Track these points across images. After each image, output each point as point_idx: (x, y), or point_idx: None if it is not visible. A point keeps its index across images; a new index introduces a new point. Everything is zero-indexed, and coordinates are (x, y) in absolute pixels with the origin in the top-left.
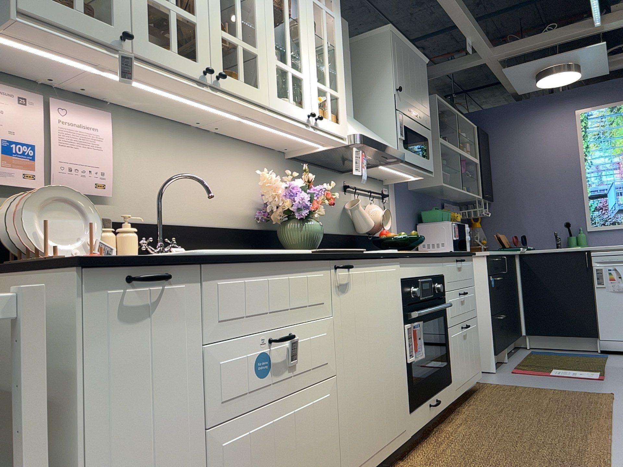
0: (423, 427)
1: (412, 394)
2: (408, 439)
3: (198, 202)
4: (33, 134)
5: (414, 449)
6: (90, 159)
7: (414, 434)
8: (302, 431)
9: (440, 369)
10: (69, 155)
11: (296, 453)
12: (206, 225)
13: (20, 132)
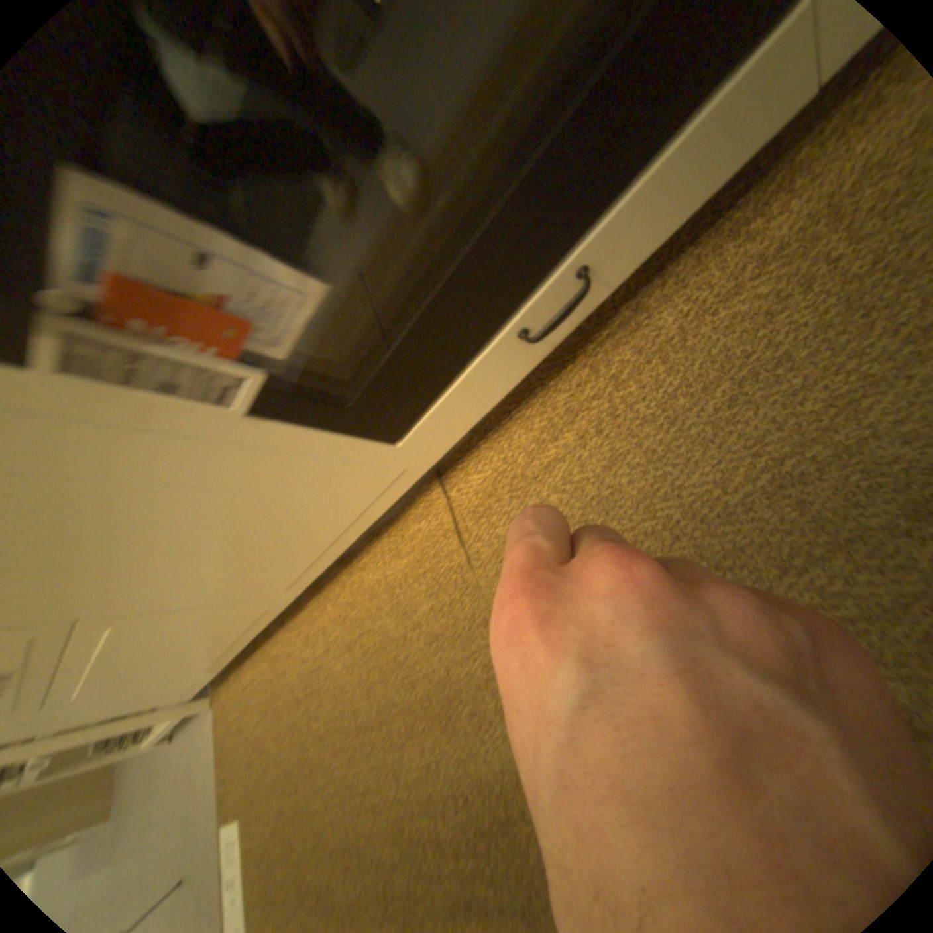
0: (500, 399)
1: (367, 421)
2: (433, 466)
3: None
4: None
5: (498, 428)
6: None
7: (457, 441)
8: (138, 650)
9: (574, 115)
10: None
11: (162, 651)
12: None
13: None
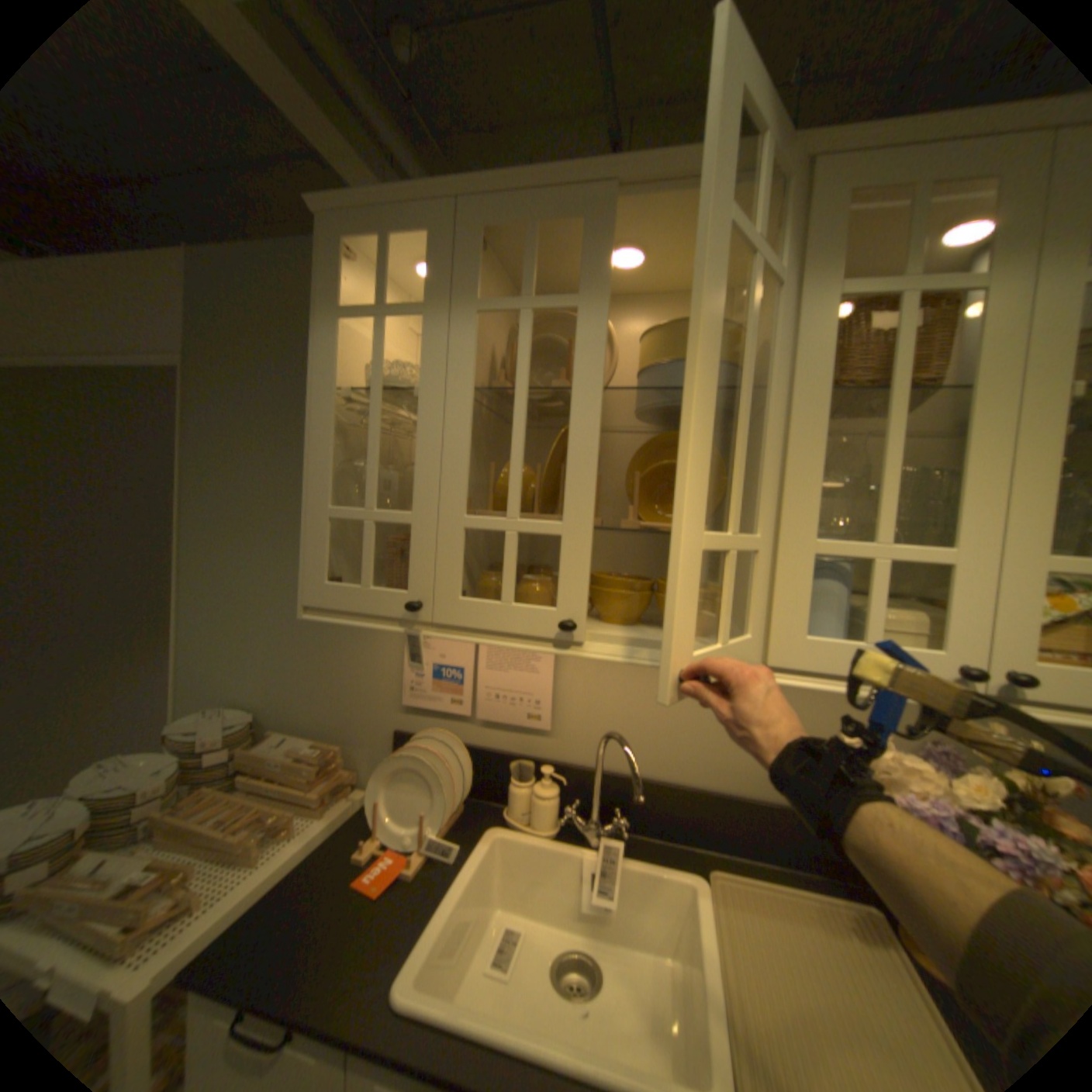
0: None
1: None
2: None
3: (713, 750)
4: (463, 655)
5: None
6: (522, 684)
7: None
8: None
9: None
10: (497, 680)
11: None
12: (725, 792)
13: (451, 654)
